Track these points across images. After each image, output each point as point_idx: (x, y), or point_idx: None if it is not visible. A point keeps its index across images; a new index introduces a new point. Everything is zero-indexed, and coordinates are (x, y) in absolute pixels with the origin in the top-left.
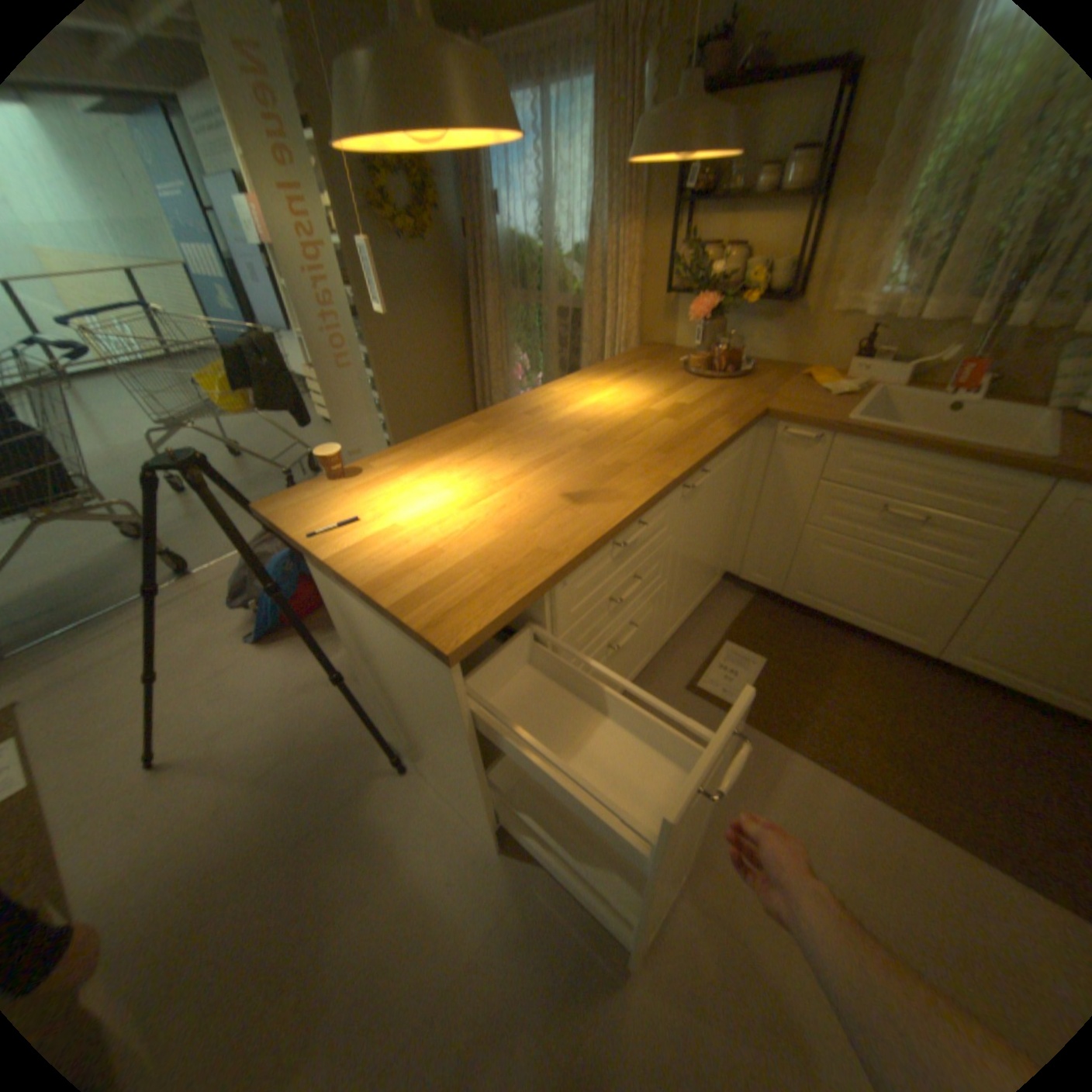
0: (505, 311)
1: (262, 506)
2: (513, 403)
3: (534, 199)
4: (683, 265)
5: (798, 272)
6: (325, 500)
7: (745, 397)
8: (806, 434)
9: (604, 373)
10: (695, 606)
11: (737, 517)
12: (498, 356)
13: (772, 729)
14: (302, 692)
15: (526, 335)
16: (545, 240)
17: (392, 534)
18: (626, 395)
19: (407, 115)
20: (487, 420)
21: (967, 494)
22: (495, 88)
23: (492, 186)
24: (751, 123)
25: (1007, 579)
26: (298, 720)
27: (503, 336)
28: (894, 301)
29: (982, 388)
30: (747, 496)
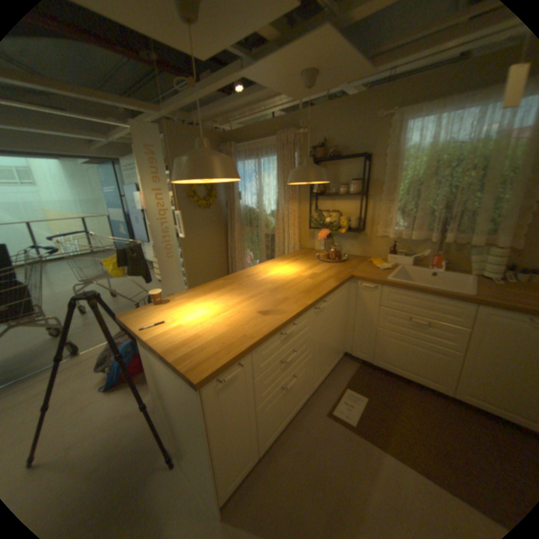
0: (243, 235)
1: (121, 316)
2: (242, 272)
3: (255, 195)
4: (315, 218)
5: (360, 221)
6: (151, 314)
7: (343, 270)
8: (370, 286)
9: (283, 260)
10: (330, 369)
11: (347, 324)
12: (240, 253)
13: (373, 439)
14: (124, 419)
15: (252, 244)
16: (260, 209)
17: (179, 328)
18: (292, 269)
19: (198, 175)
20: (230, 279)
21: (444, 312)
22: (231, 167)
23: (239, 190)
24: (336, 171)
25: (473, 353)
26: (119, 436)
27: (242, 245)
28: (401, 232)
29: (444, 266)
30: (350, 314)
